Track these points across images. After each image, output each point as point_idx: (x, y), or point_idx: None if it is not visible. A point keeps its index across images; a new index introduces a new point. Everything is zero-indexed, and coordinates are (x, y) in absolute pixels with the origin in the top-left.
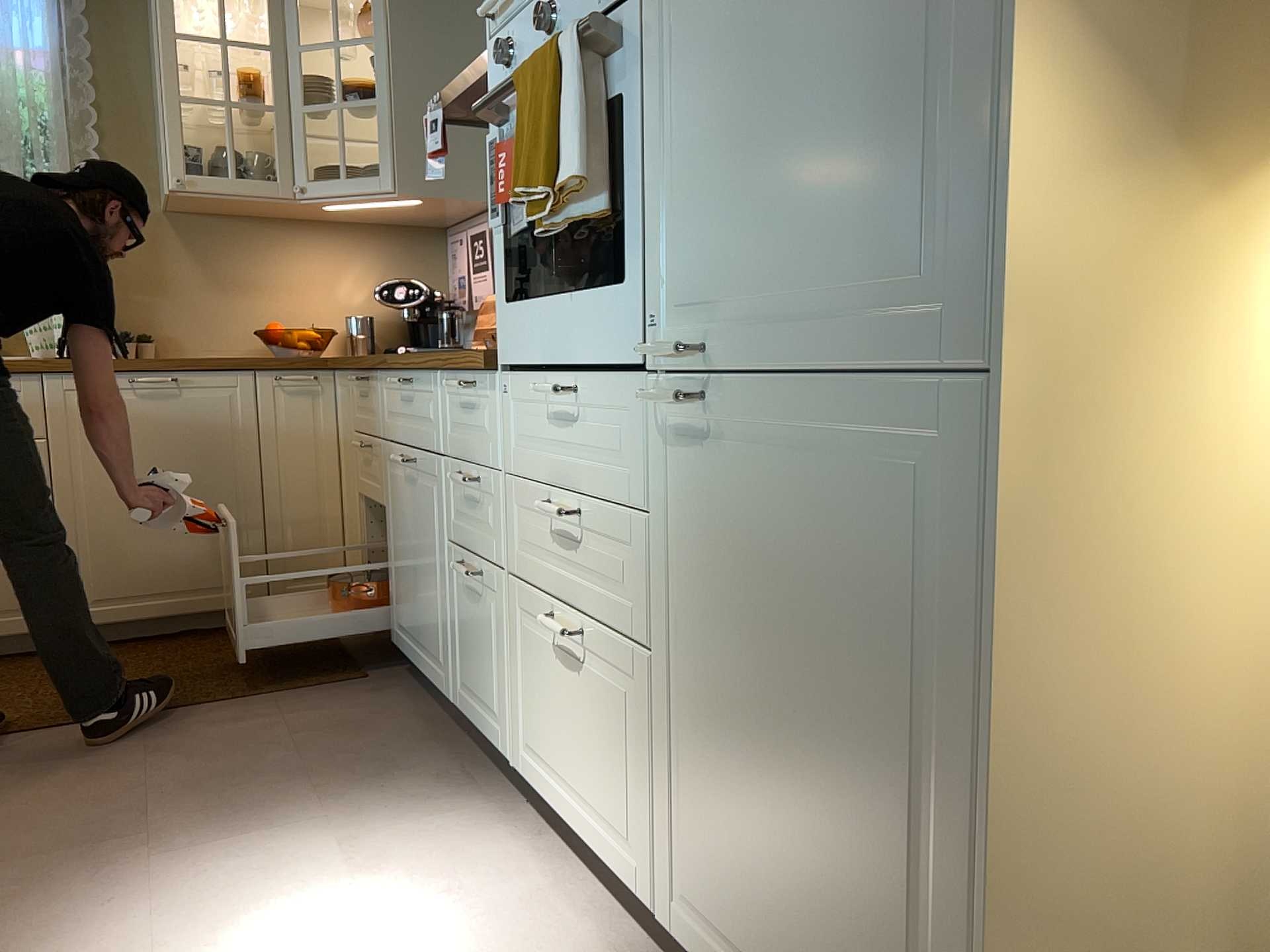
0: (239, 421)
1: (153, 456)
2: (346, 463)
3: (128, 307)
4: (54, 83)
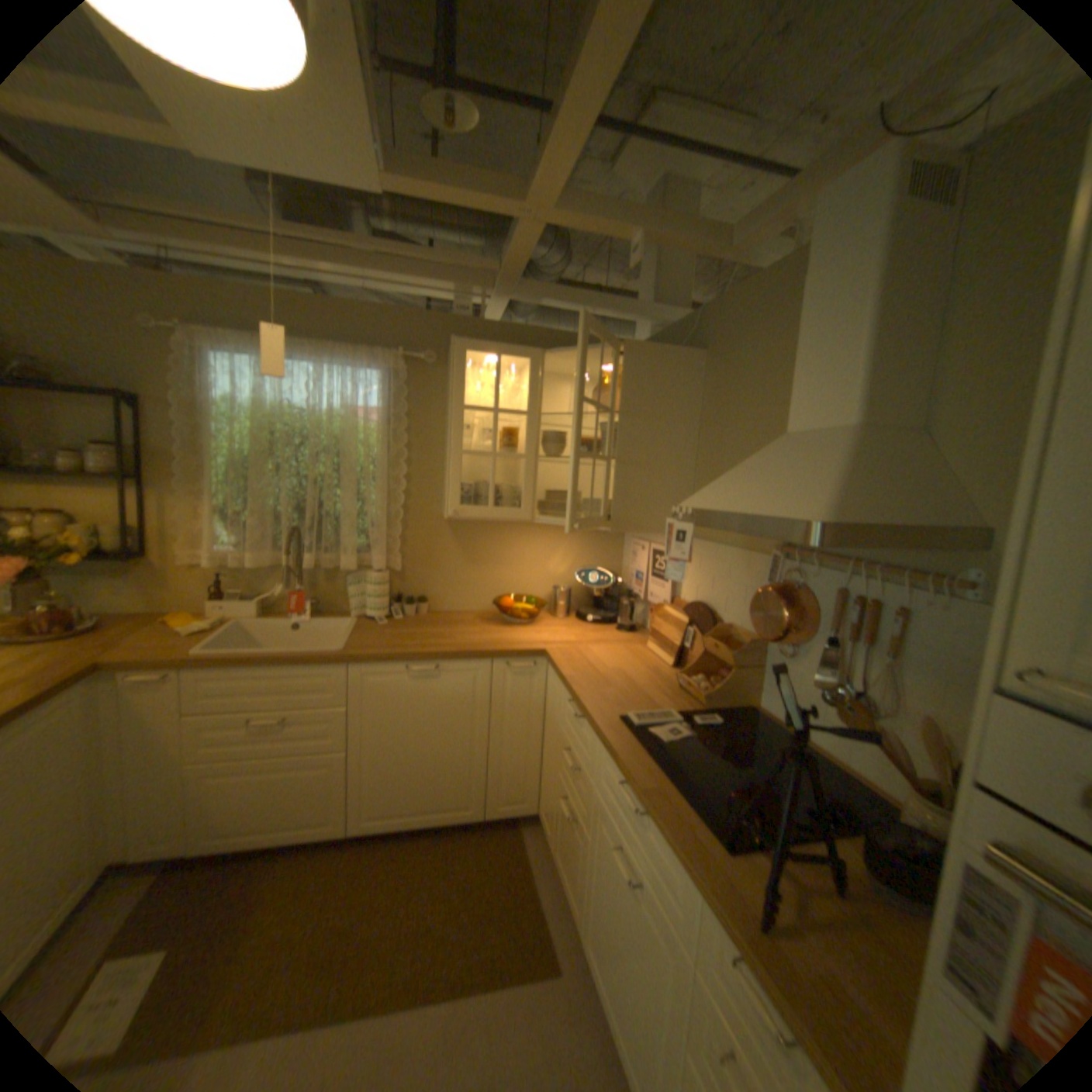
0: (478, 694)
1: (417, 719)
2: (550, 735)
3: (415, 577)
4: (382, 432)
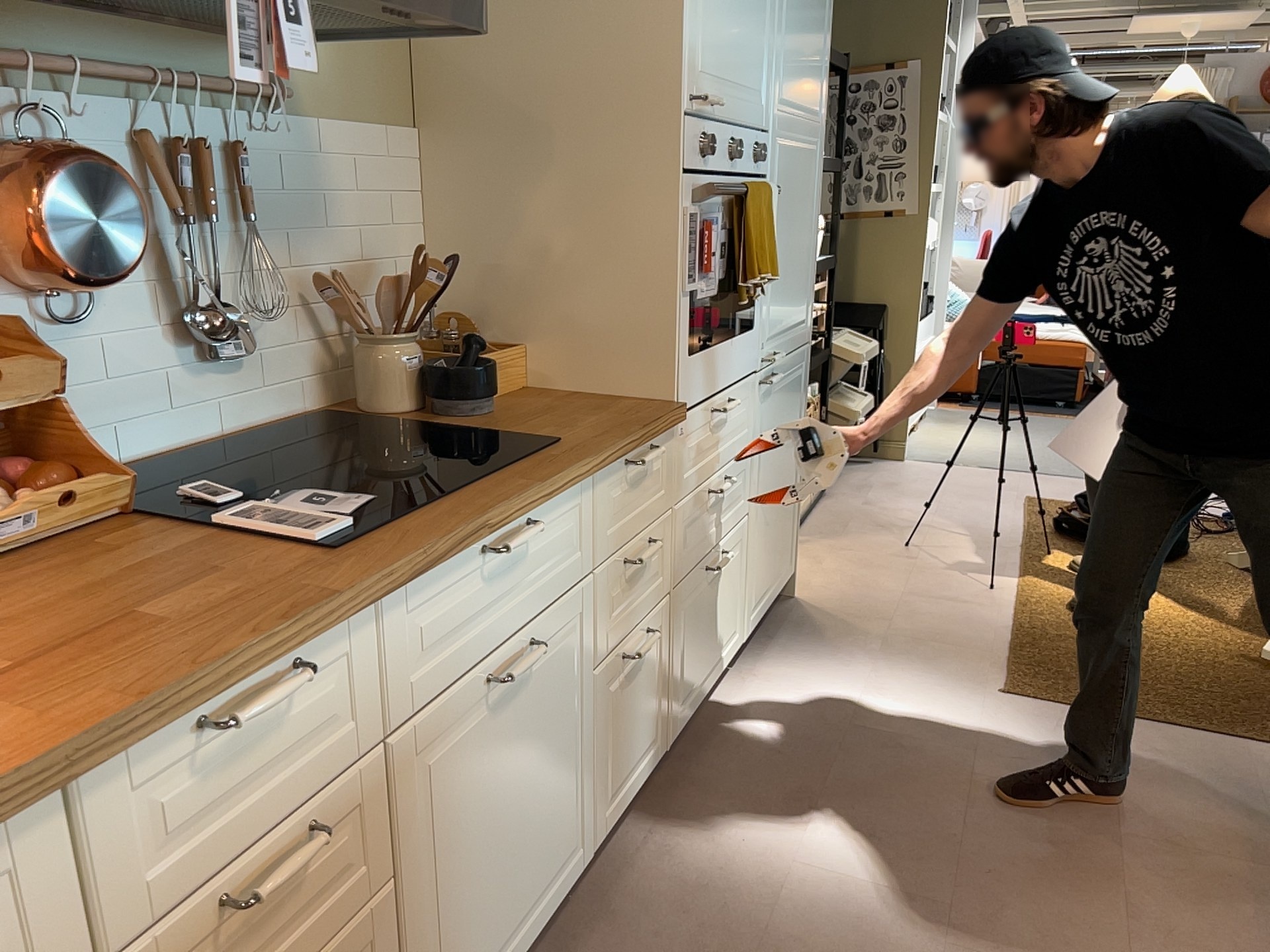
0: None
1: None
2: None
3: None
4: None
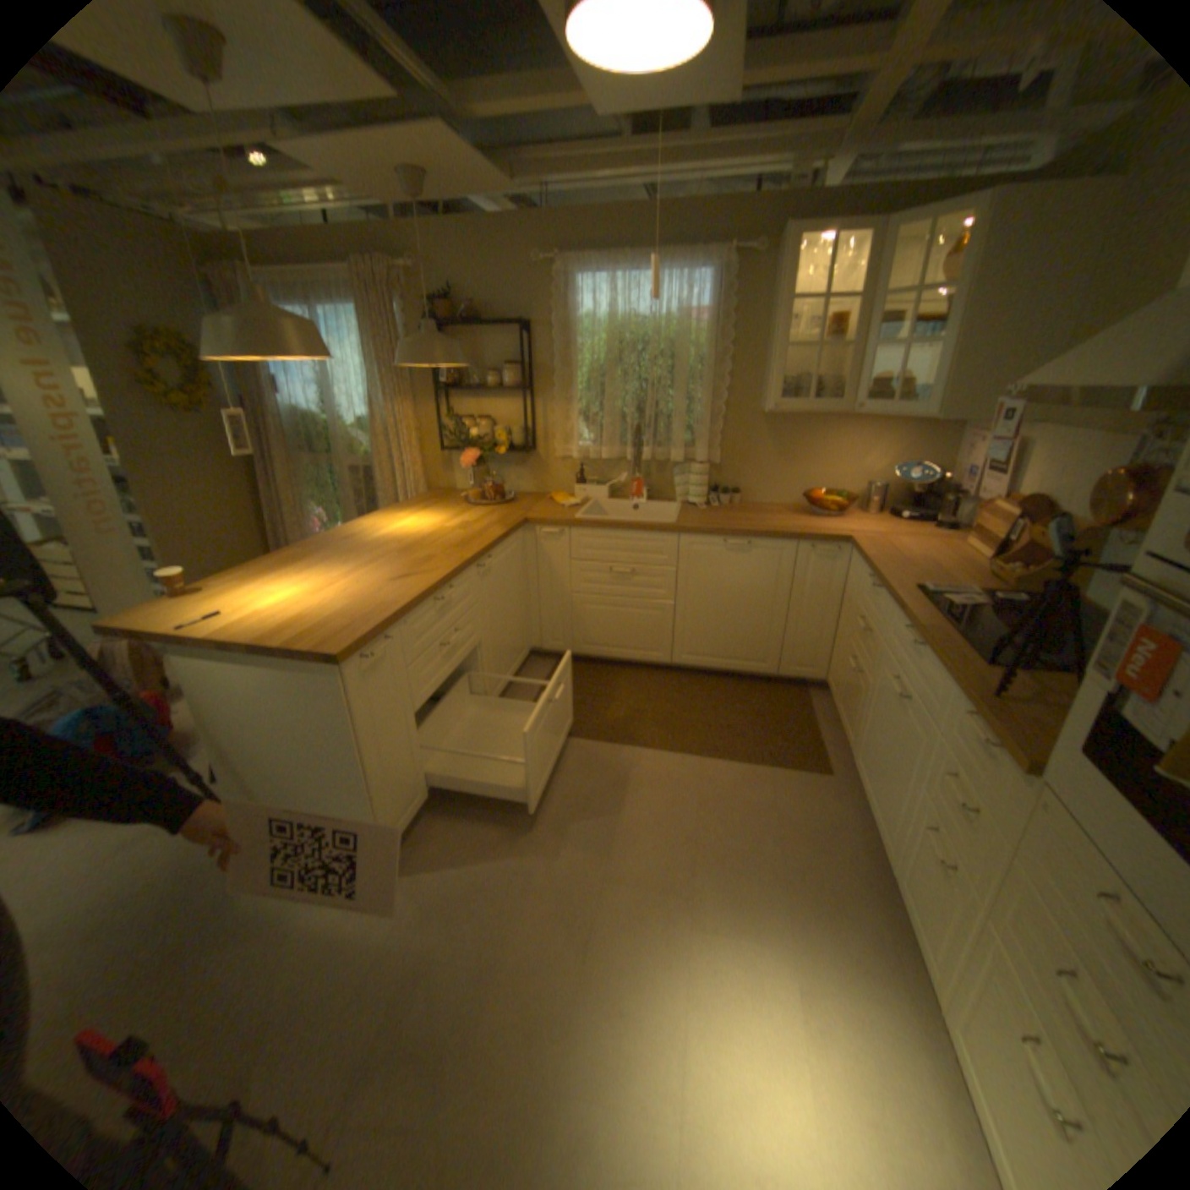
0: (782, 571)
1: (729, 585)
2: (846, 612)
3: (729, 471)
4: (710, 333)
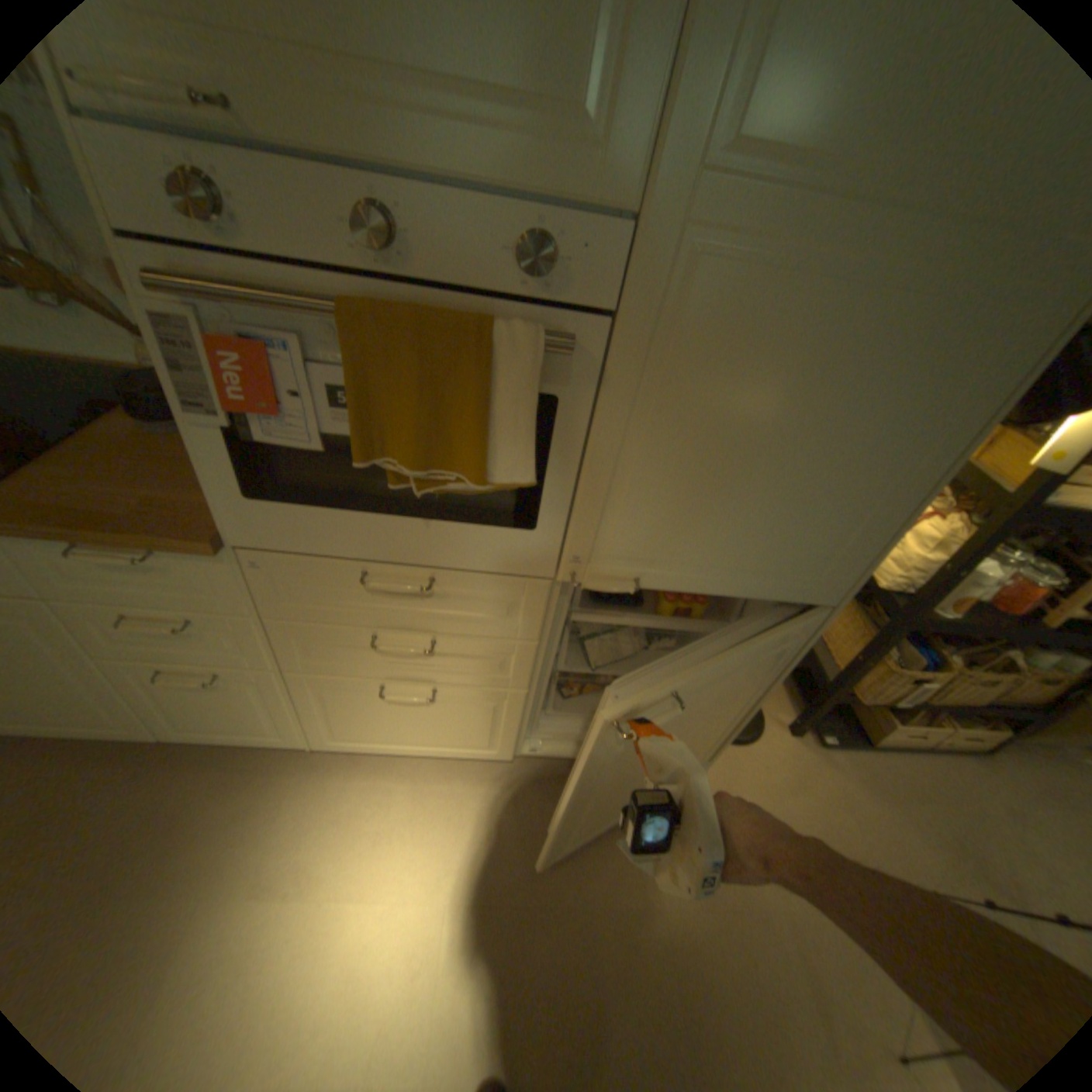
0: None
1: None
2: None
3: None
4: None
